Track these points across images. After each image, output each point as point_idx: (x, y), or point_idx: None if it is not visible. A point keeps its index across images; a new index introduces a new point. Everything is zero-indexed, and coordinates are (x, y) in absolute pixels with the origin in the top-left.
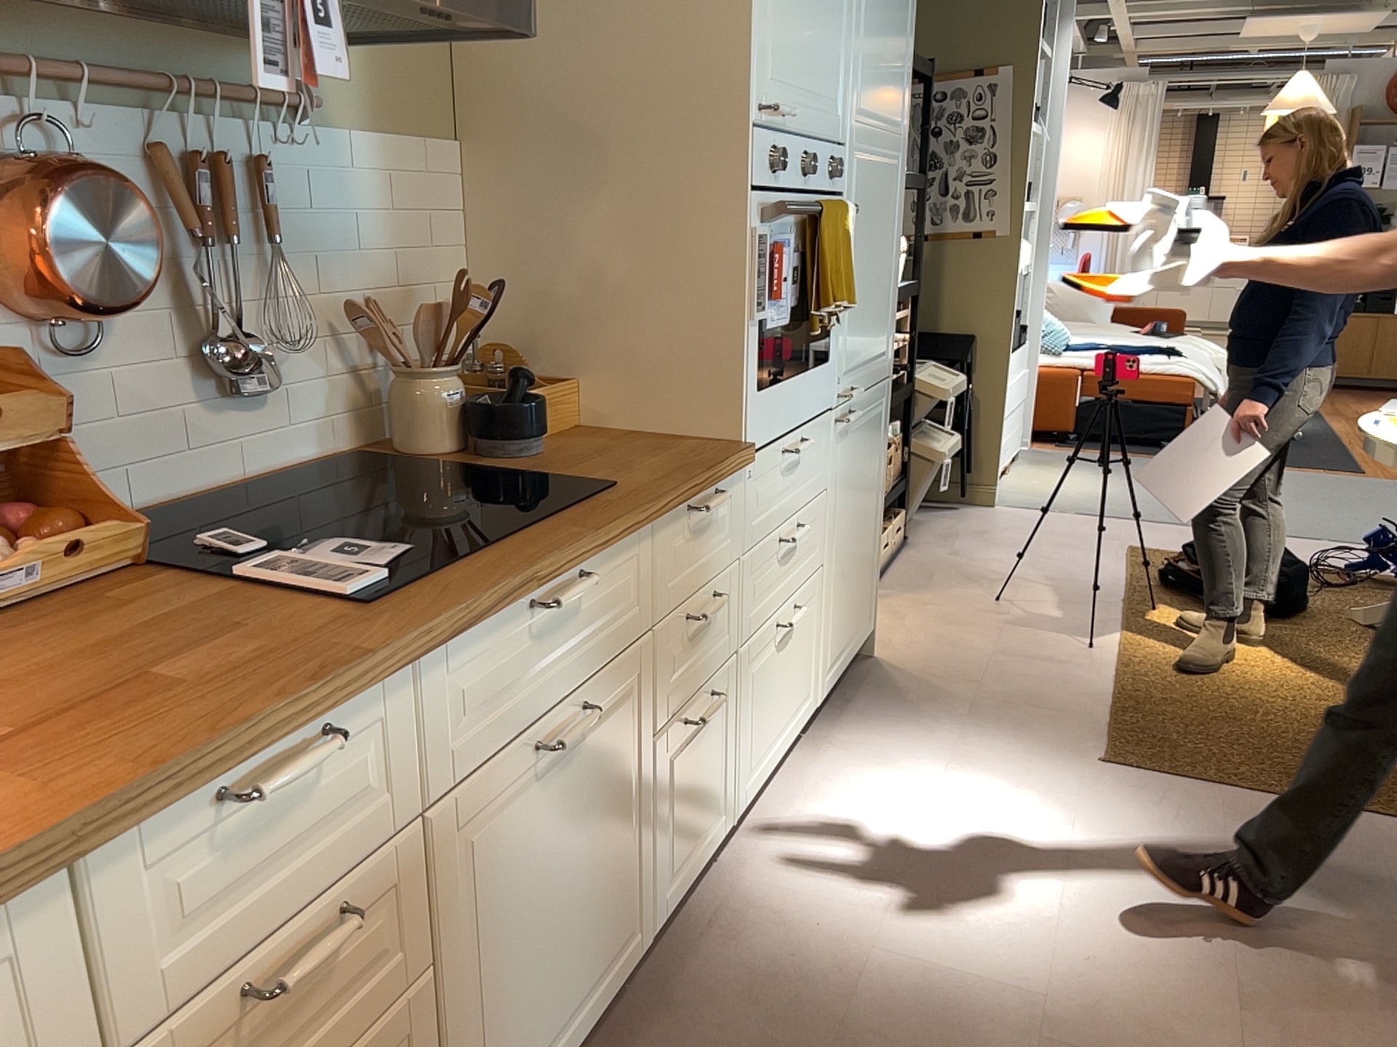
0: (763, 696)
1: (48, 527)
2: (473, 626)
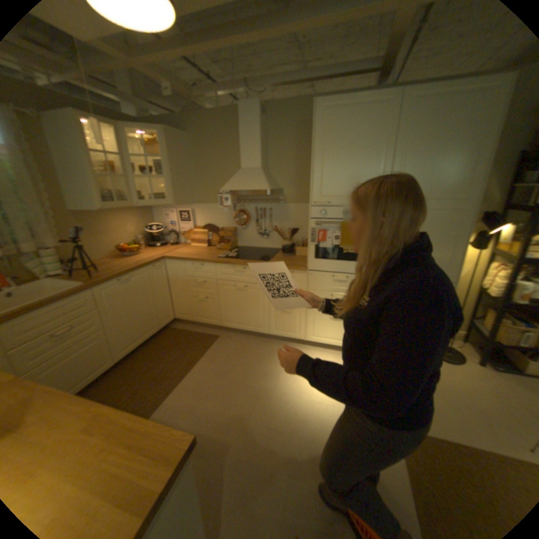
0: (321, 324)
1: (229, 244)
2: (222, 264)
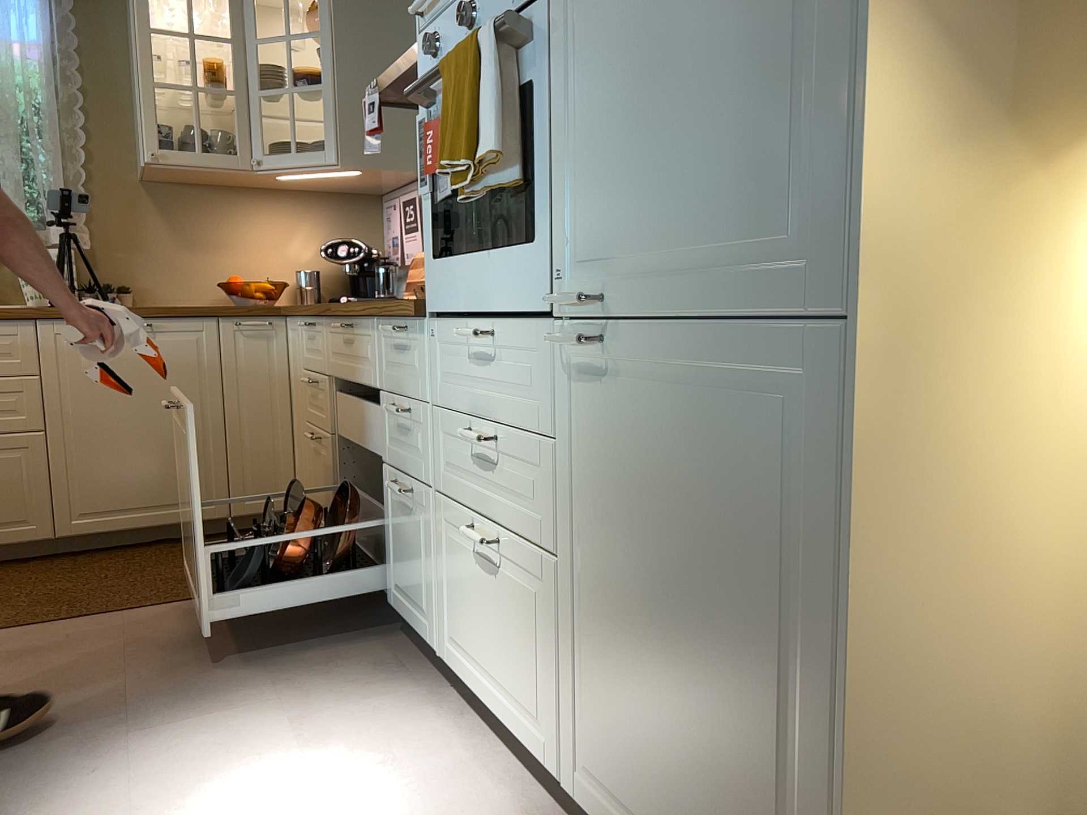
0: (463, 587)
1: None
2: (325, 315)
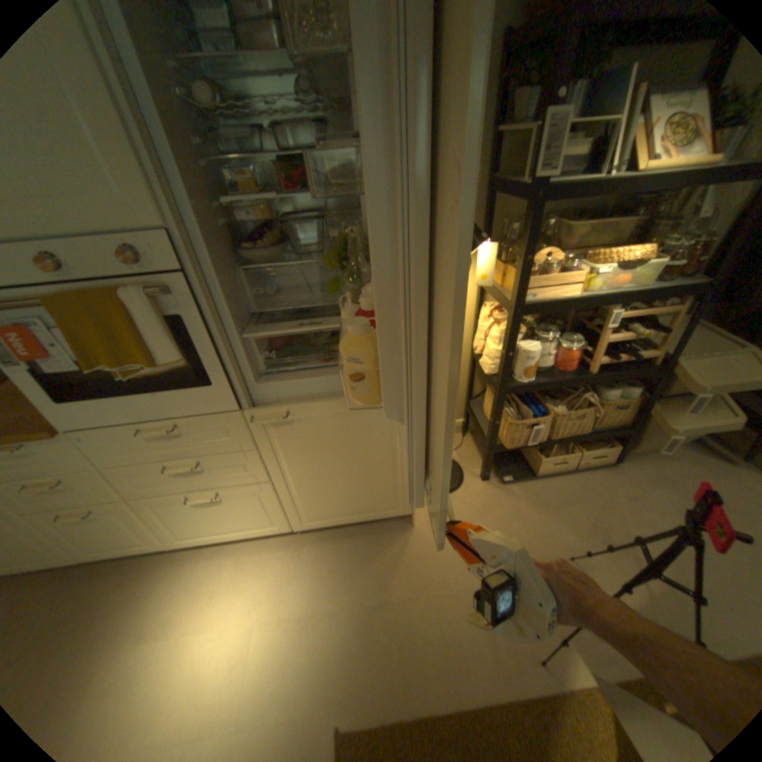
0: (180, 520)
1: None
2: None
